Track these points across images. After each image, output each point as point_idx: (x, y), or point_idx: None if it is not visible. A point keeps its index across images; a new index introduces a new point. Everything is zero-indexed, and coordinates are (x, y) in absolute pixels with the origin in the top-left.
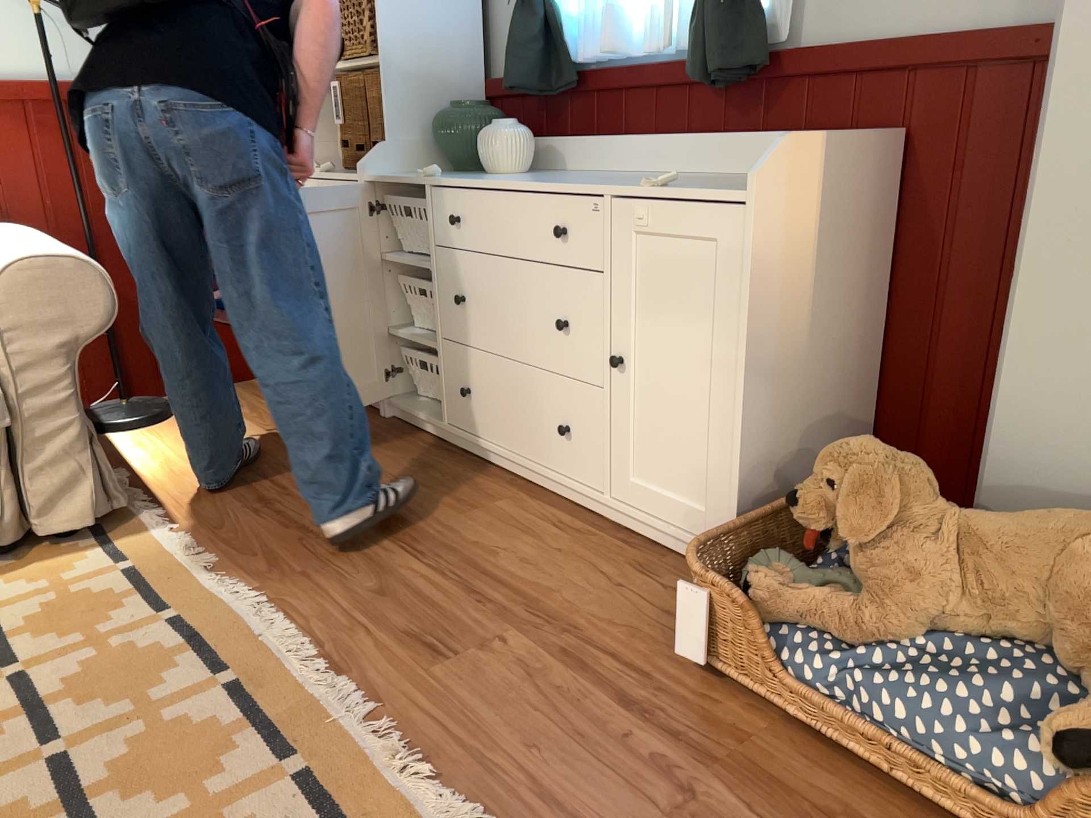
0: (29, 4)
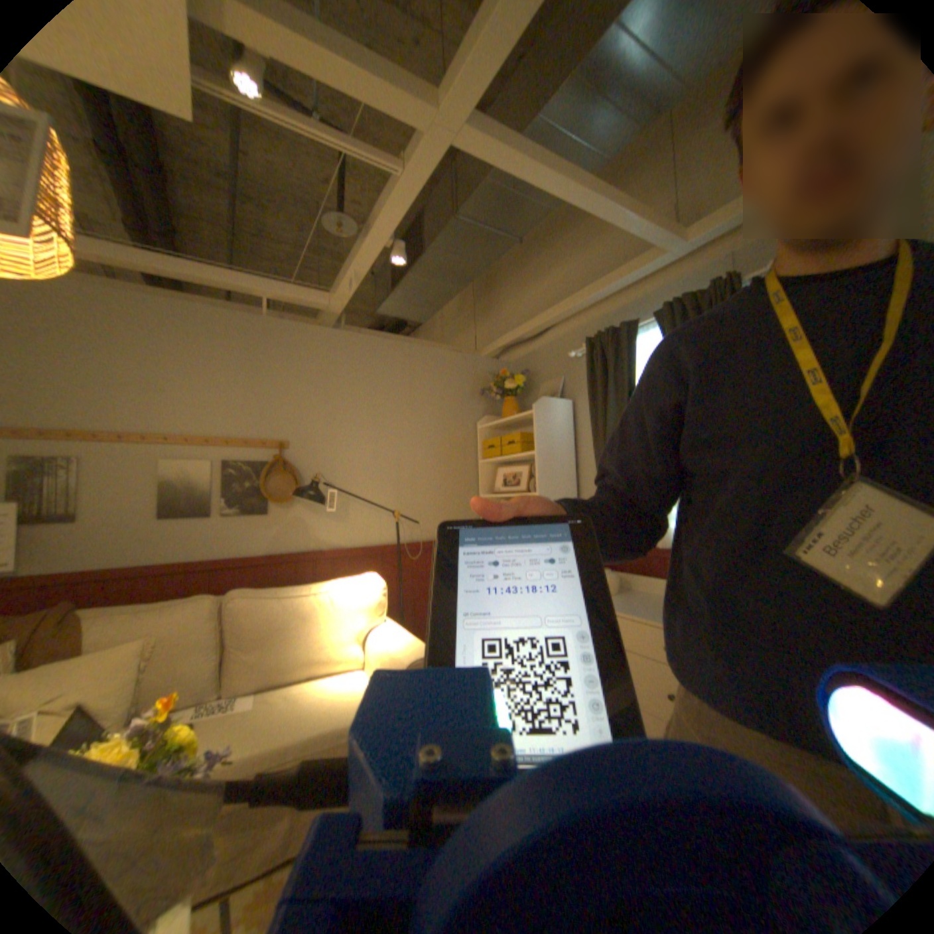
0: (388, 513)
